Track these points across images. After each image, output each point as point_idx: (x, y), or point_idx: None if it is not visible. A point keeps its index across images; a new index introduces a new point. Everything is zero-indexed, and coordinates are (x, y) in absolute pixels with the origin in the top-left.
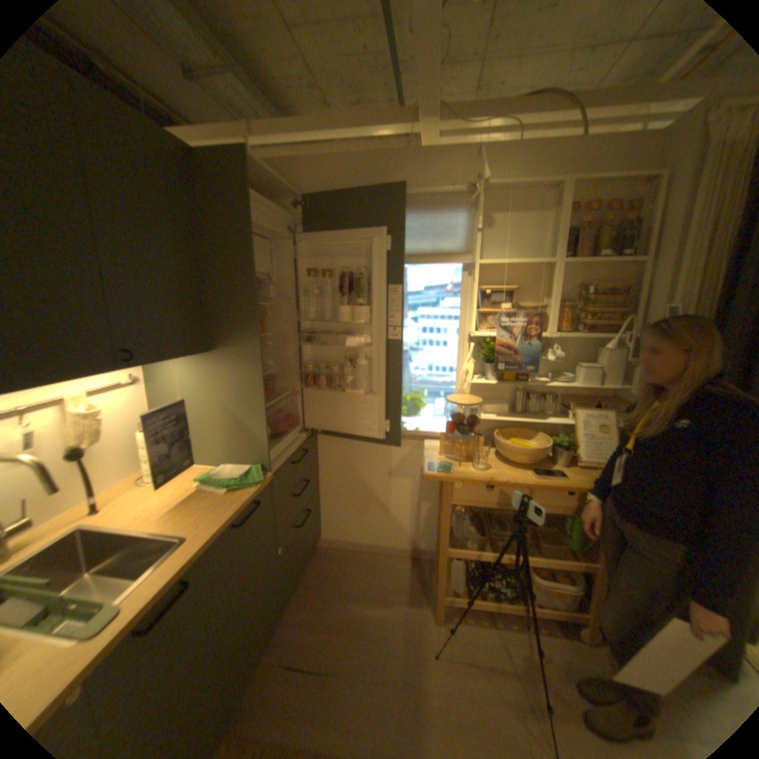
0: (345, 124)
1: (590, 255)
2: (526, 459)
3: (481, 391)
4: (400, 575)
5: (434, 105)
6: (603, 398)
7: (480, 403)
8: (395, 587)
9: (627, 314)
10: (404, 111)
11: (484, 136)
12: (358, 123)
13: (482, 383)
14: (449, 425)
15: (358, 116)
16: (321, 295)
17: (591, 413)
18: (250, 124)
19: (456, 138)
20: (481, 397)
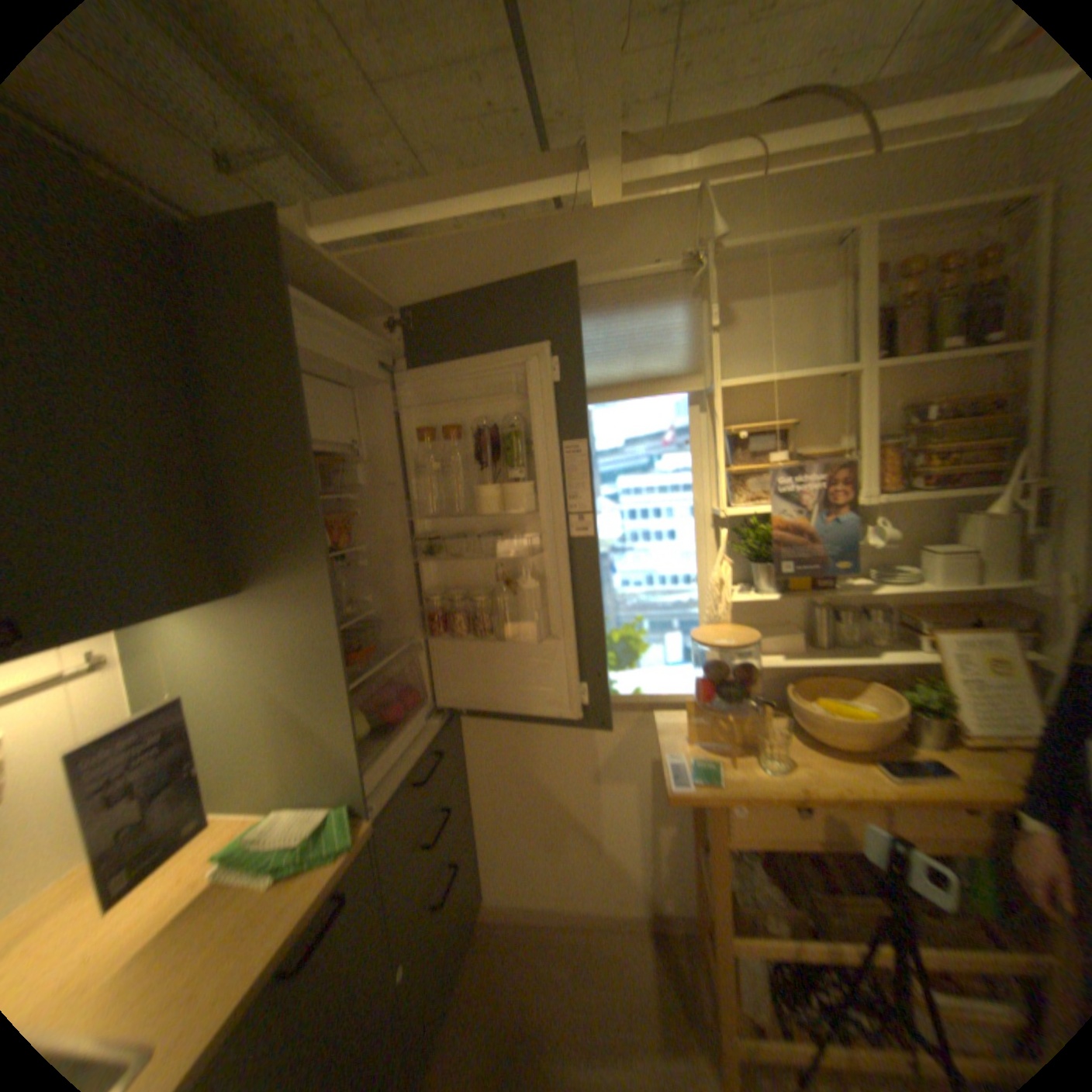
0: (464, 187)
1: (921, 351)
2: (864, 743)
3: (747, 612)
4: (636, 975)
5: (611, 130)
6: (976, 604)
7: (757, 640)
8: (630, 1005)
9: (999, 449)
10: (560, 155)
11: (696, 186)
12: (485, 183)
13: (746, 597)
14: (702, 685)
15: (484, 172)
16: (446, 471)
17: (968, 638)
18: (308, 207)
19: (649, 195)
20: (748, 623)
